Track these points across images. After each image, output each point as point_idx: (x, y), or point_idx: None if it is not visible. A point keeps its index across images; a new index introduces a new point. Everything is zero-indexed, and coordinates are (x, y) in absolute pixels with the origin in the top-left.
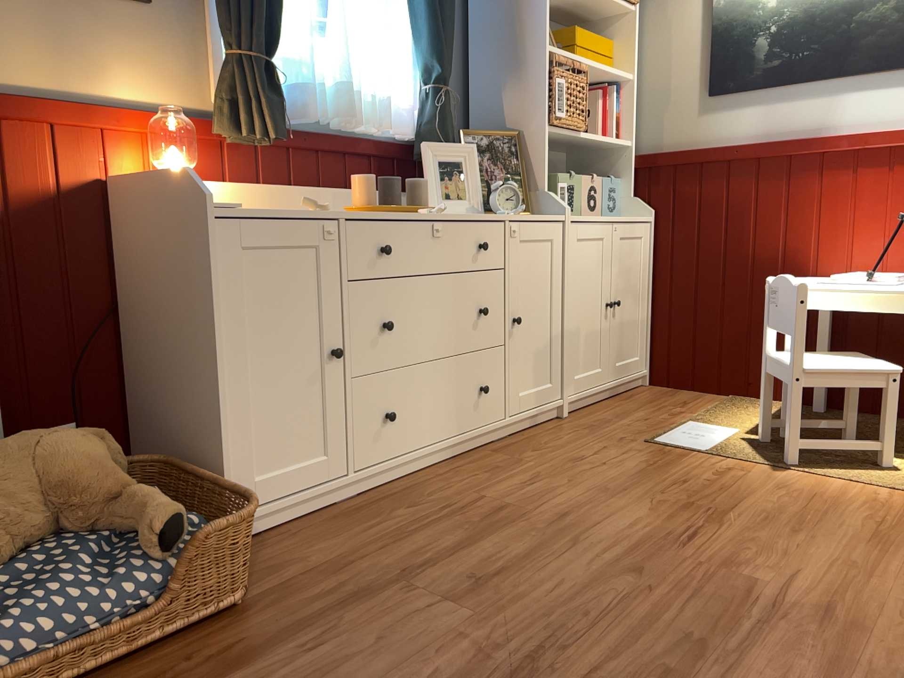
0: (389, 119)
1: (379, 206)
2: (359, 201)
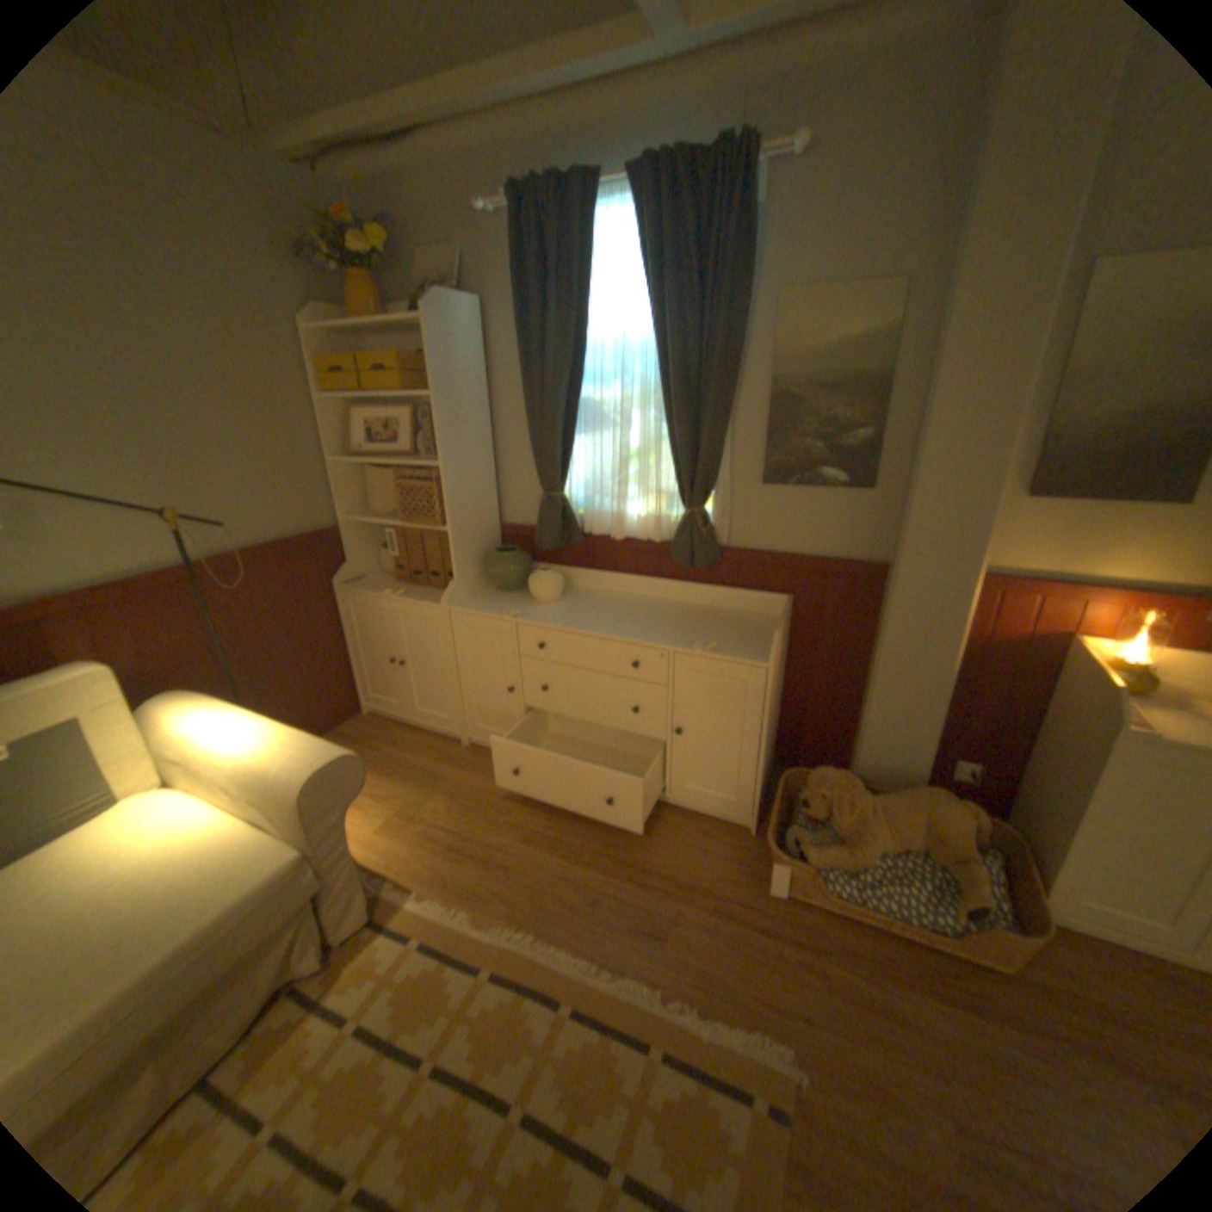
0: None
1: None
2: None
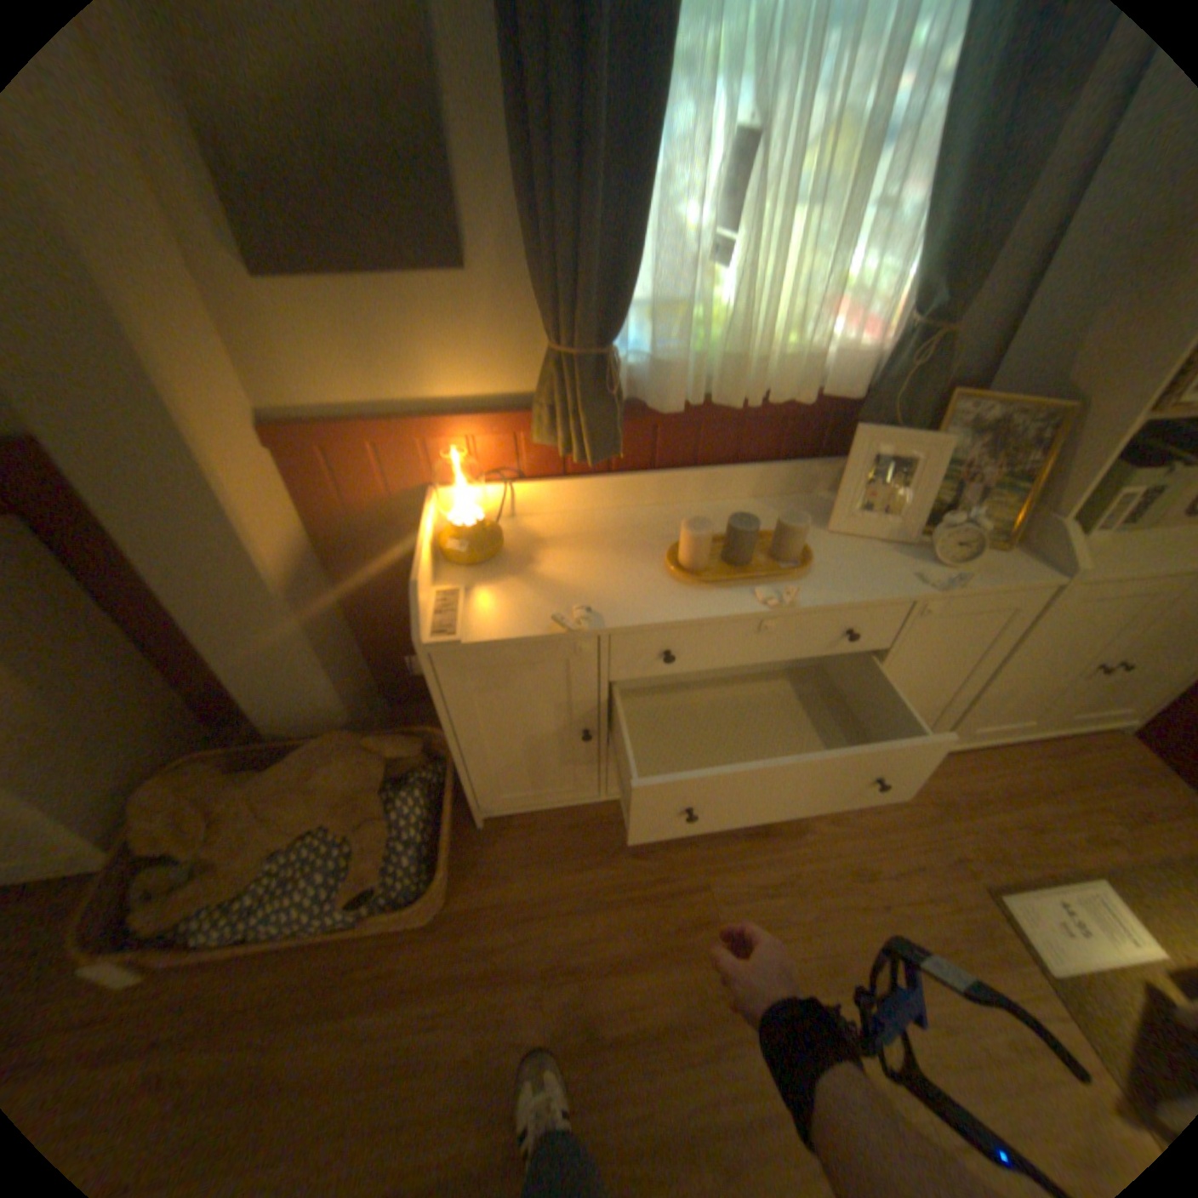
0: (833, 362)
1: (698, 580)
2: (685, 556)
